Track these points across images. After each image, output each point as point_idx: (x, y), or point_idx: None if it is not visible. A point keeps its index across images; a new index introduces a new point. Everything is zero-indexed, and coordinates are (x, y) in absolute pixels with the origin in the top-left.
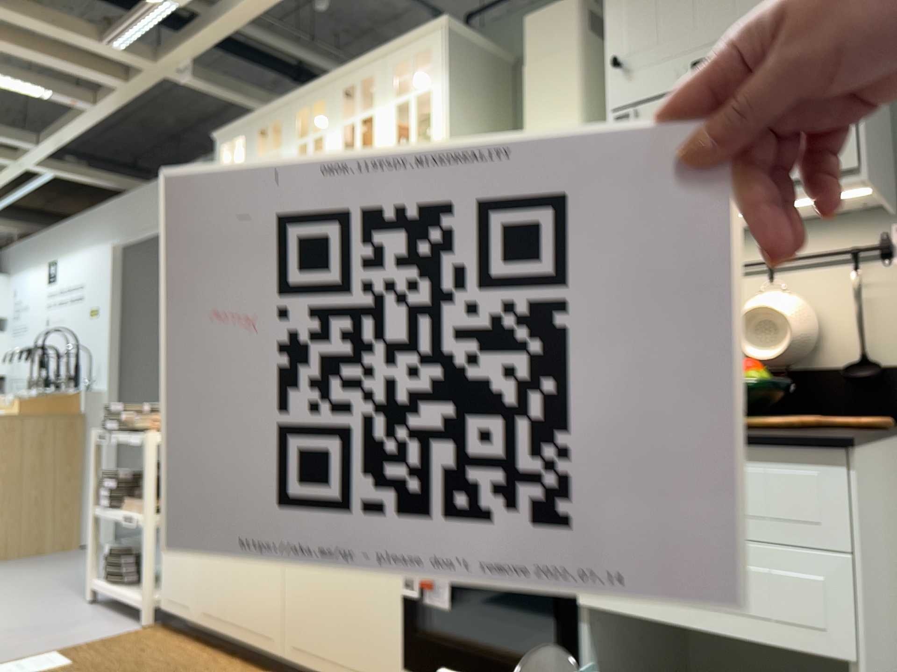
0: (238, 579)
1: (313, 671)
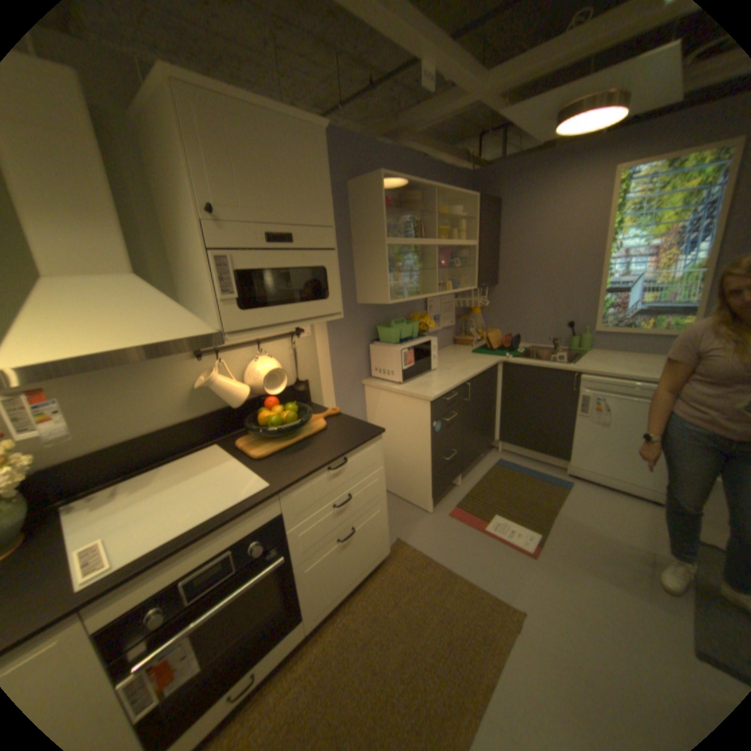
0: None
1: None
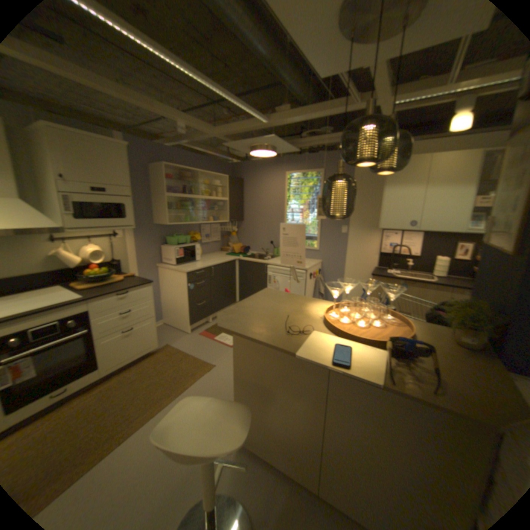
0: None
1: None
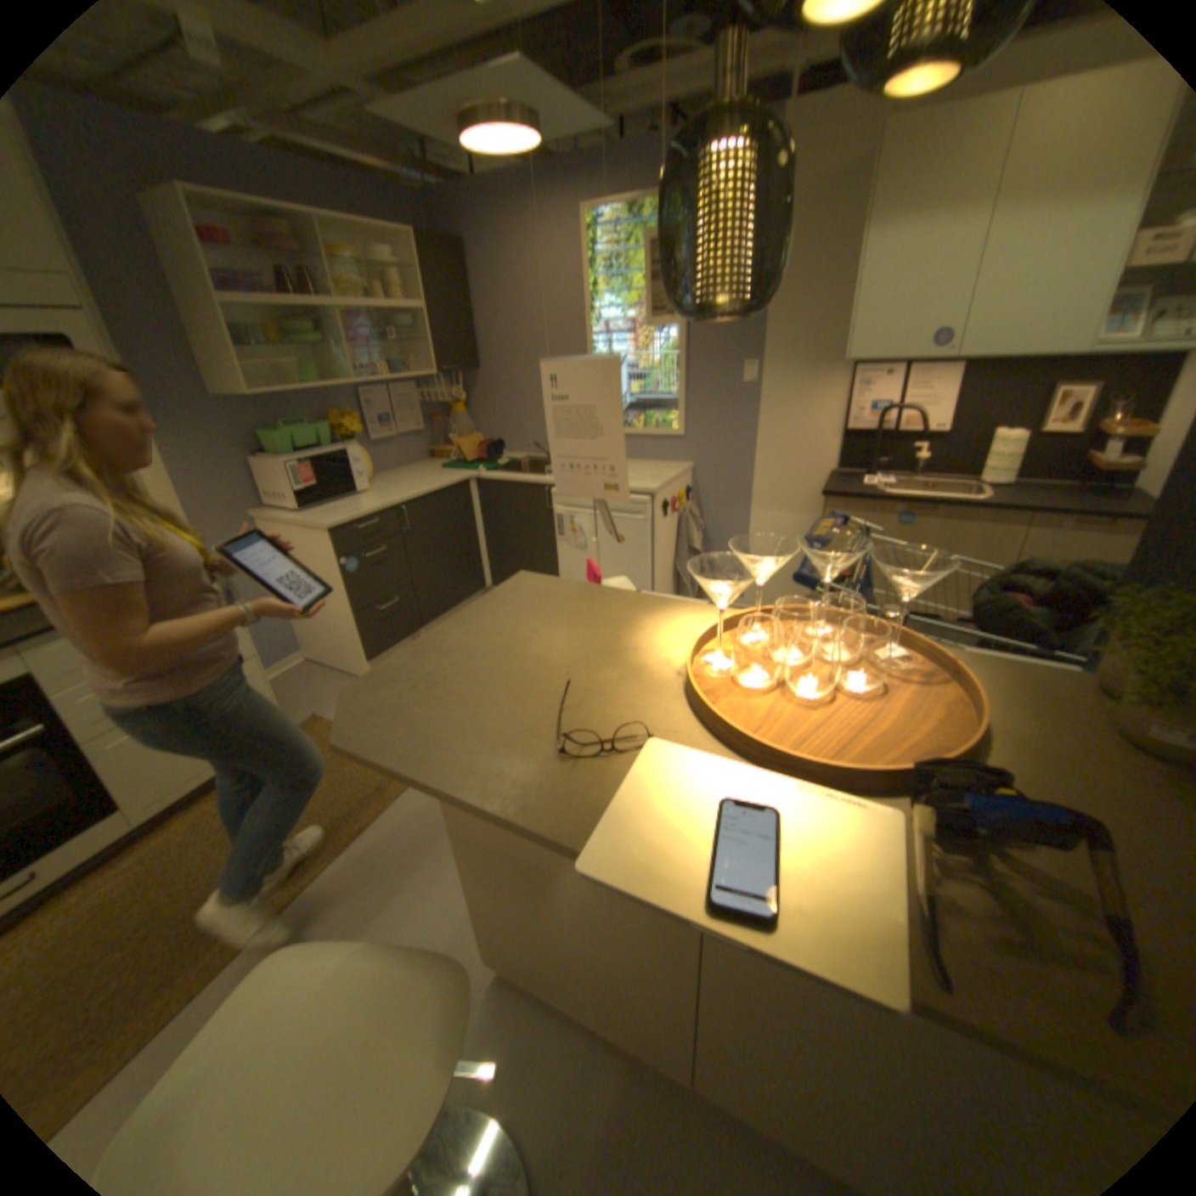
0: None
1: None
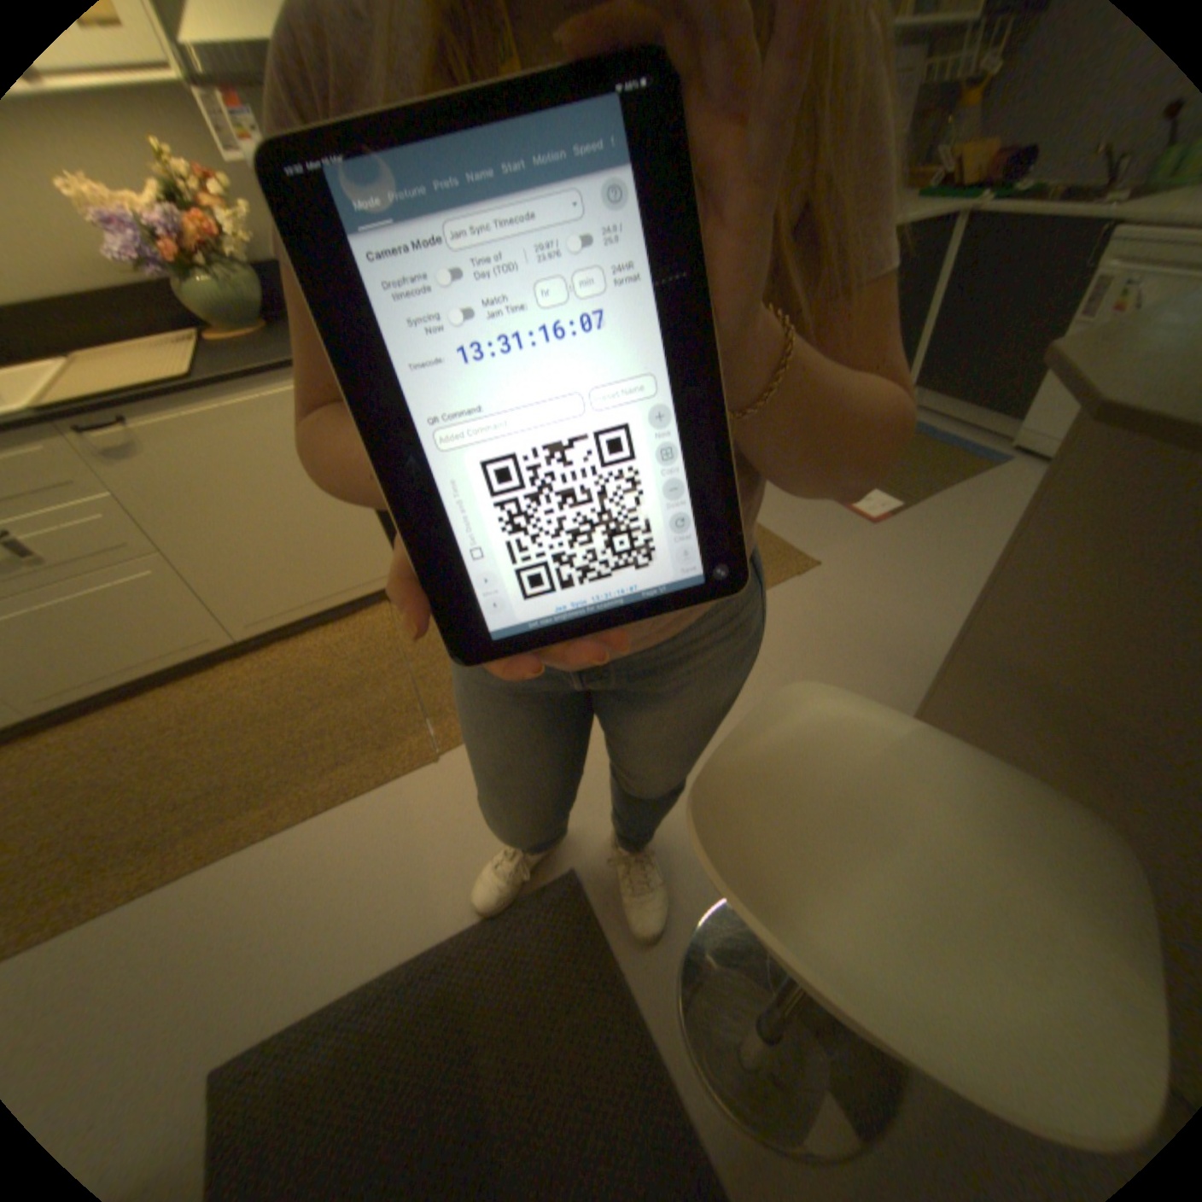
0: (92, 630)
1: (289, 623)
